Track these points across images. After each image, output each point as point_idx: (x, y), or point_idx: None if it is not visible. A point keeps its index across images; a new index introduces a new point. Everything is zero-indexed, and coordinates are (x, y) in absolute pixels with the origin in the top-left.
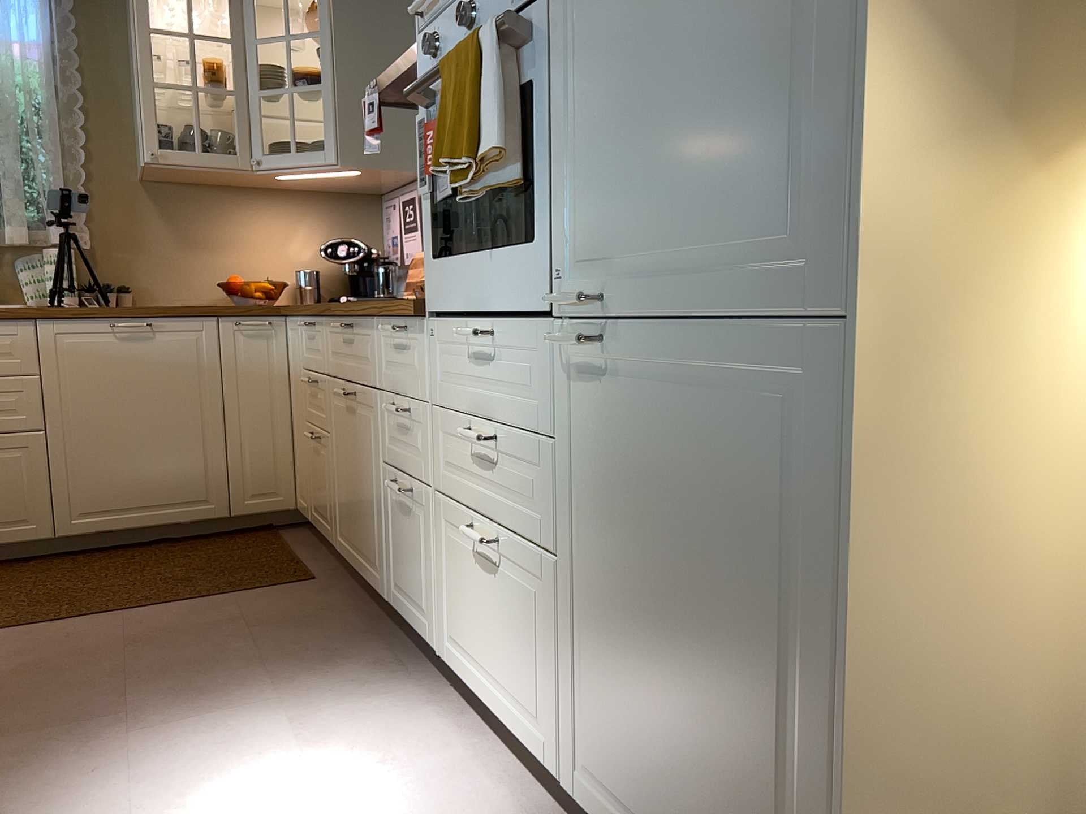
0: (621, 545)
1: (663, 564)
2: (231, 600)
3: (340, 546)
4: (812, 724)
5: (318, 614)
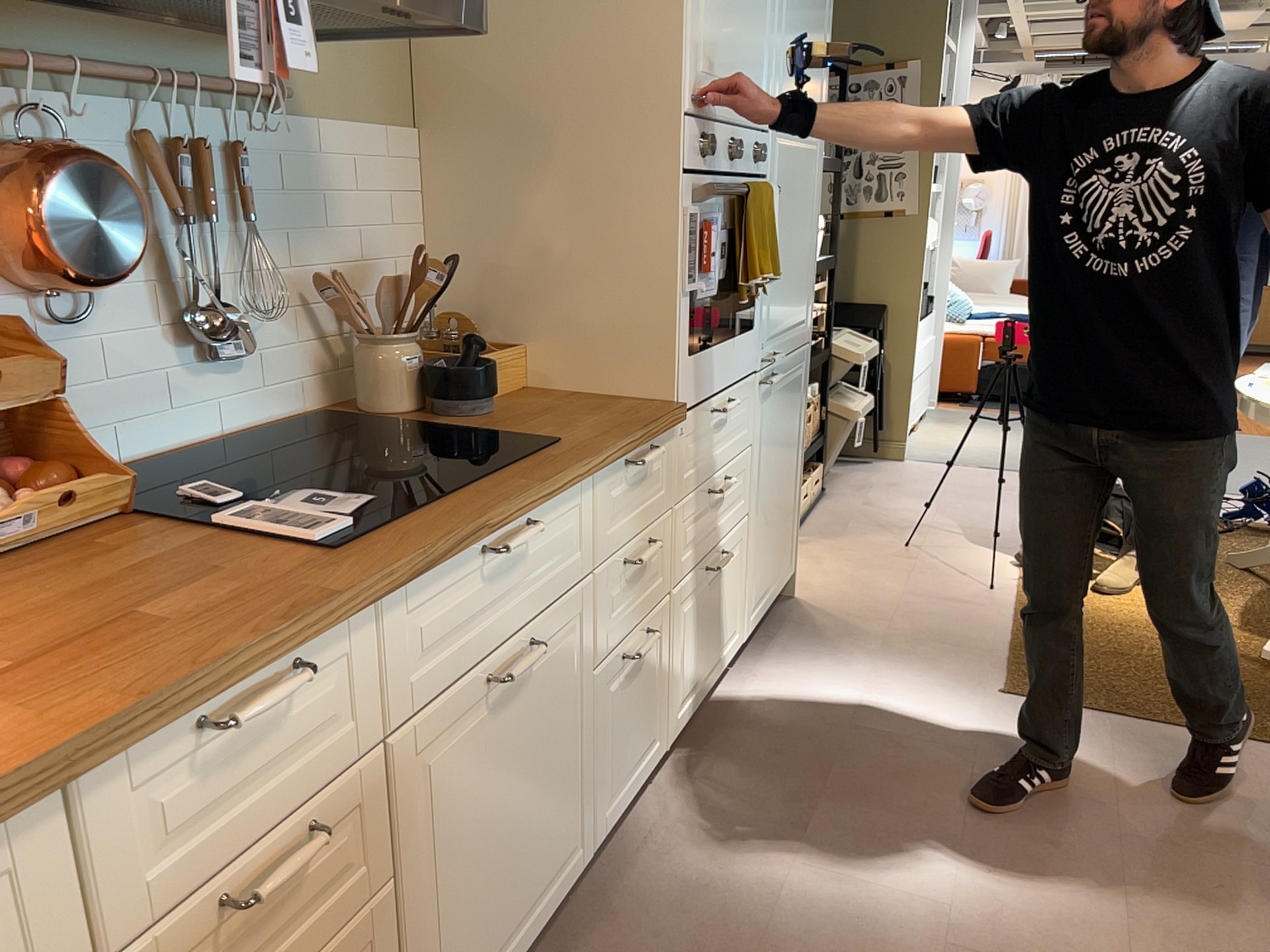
0: (769, 470)
1: (779, 461)
2: None
3: None
4: (797, 471)
5: None
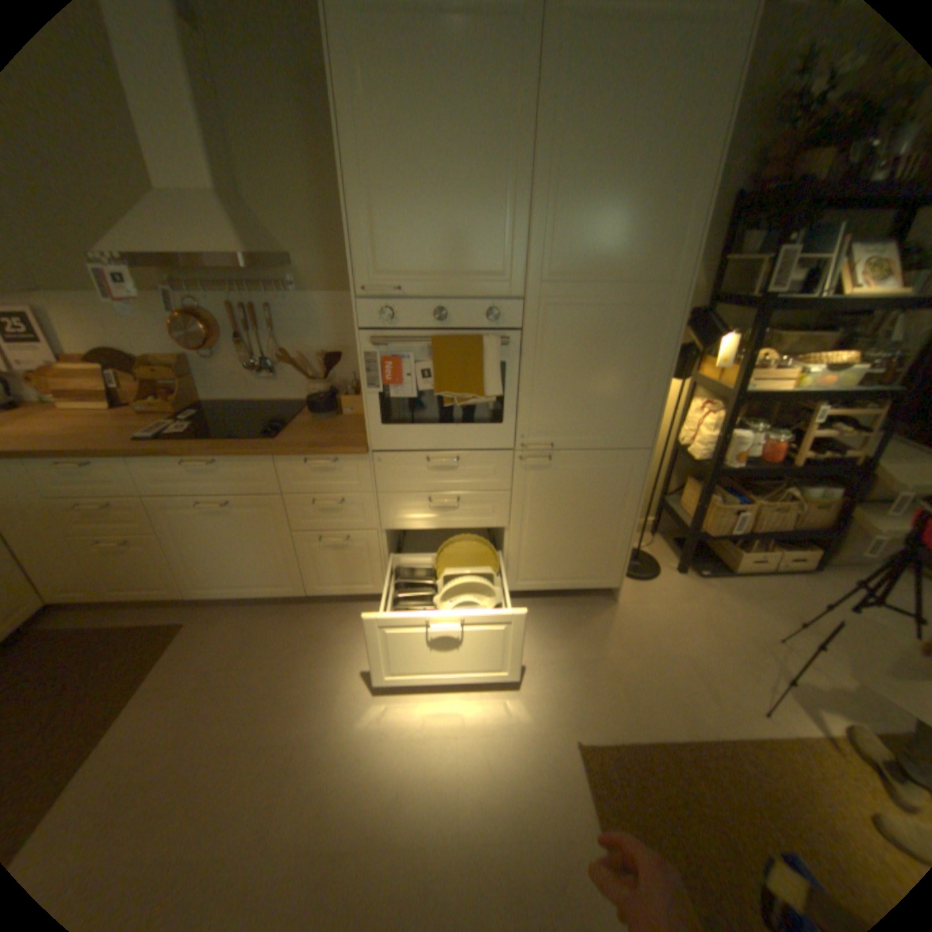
0: (546, 513)
1: (568, 513)
2: (159, 676)
3: (199, 595)
4: (619, 529)
5: (242, 634)
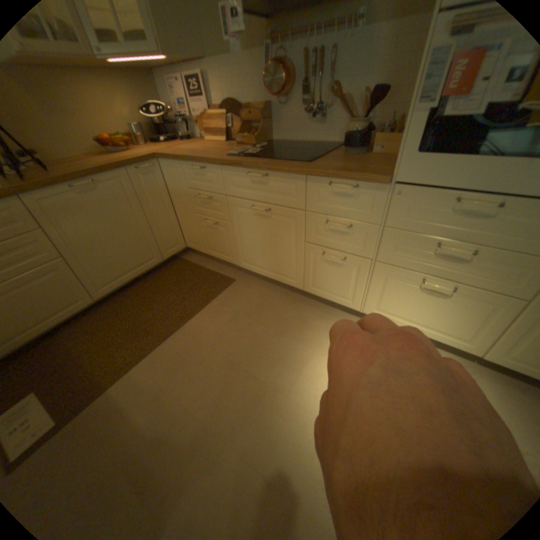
0: None
1: None
2: (217, 303)
3: (246, 266)
4: None
5: (261, 298)
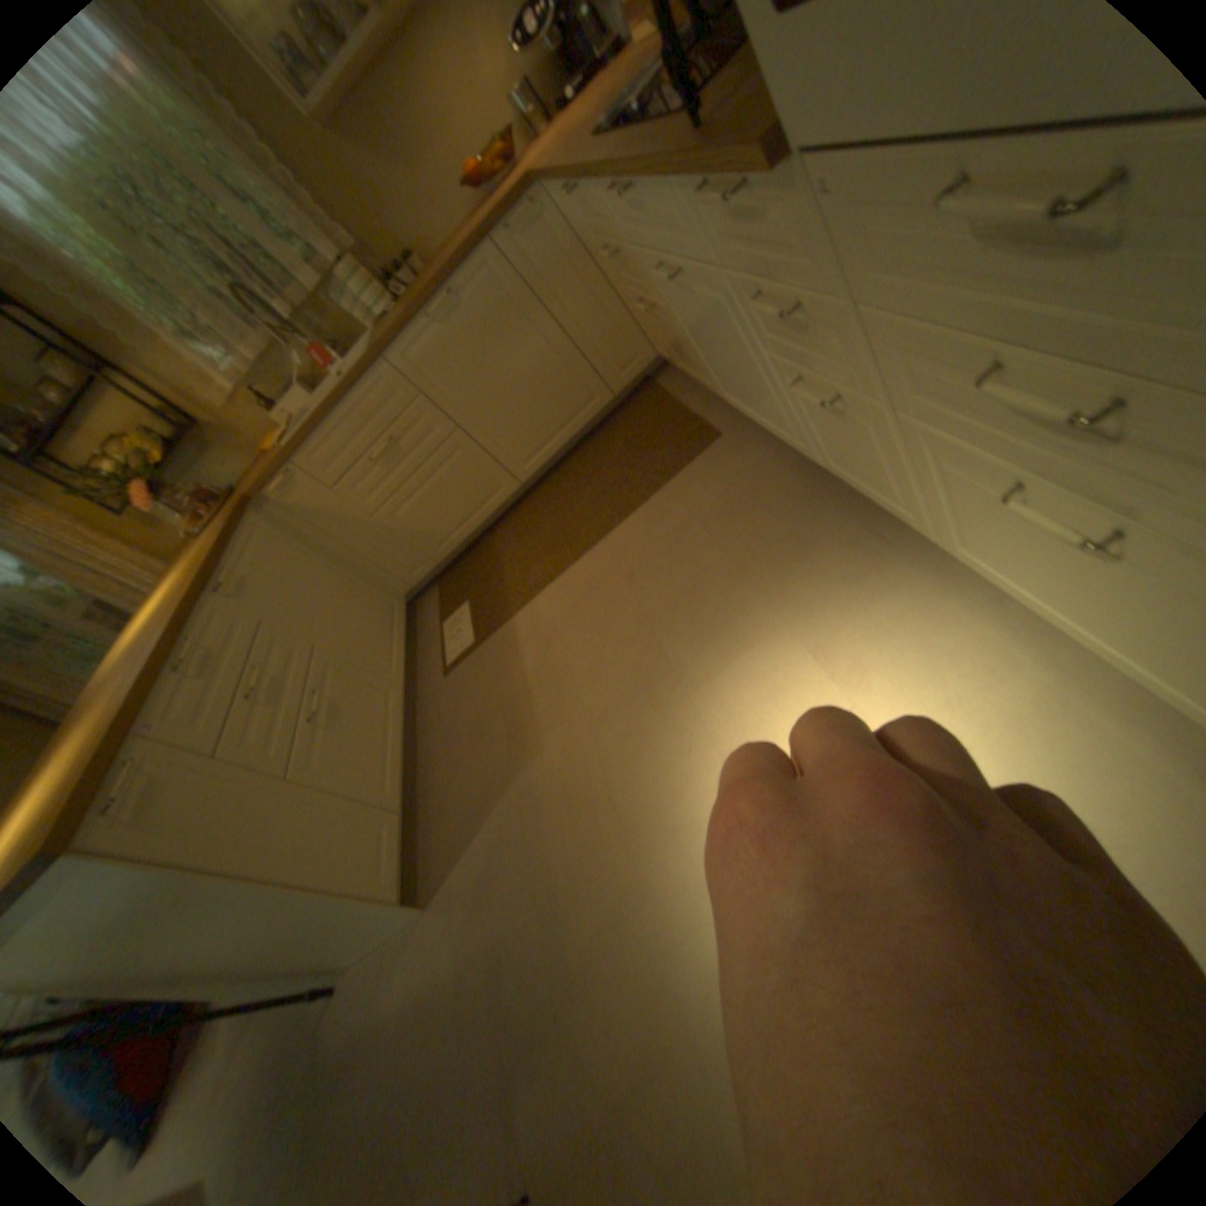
0: None
1: None
2: (670, 490)
3: (732, 399)
4: None
5: (750, 480)
